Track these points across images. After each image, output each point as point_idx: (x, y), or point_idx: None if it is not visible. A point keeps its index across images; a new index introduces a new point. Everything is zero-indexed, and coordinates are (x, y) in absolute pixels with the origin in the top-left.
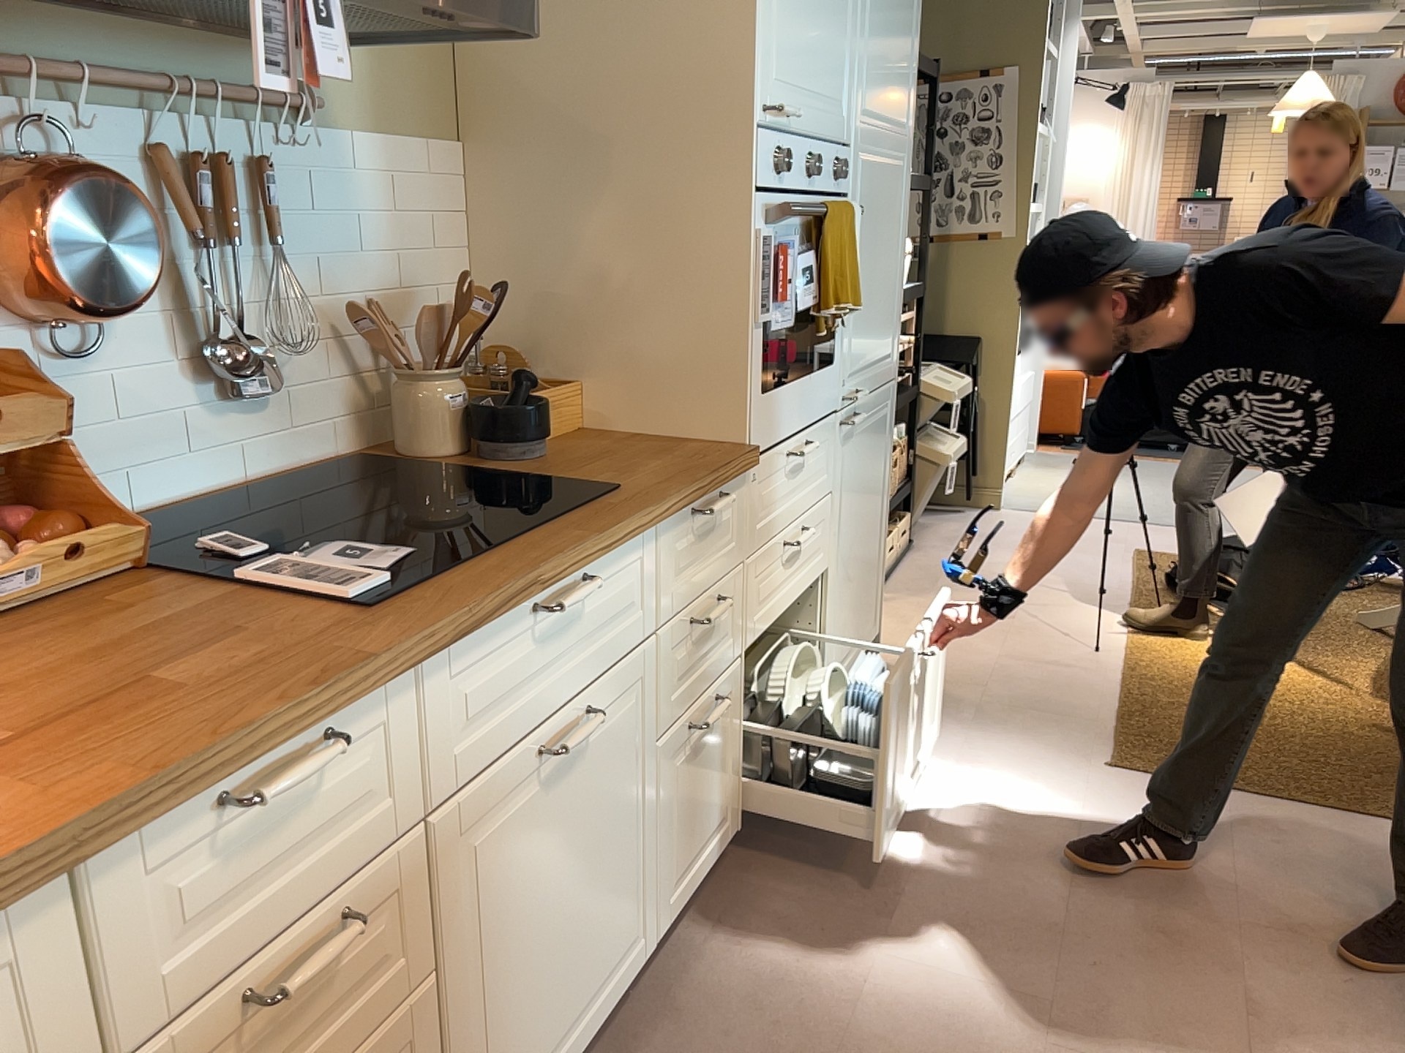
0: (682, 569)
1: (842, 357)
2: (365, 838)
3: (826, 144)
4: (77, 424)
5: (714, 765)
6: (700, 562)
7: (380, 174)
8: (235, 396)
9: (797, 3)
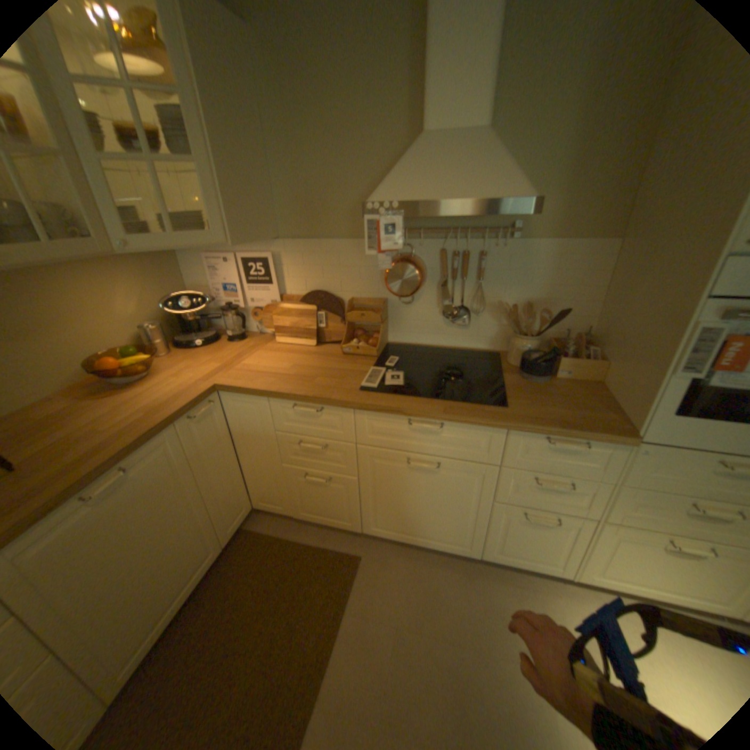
0: (534, 456)
1: None
2: (336, 435)
3: None
4: (405, 319)
5: (551, 542)
6: (556, 462)
7: (551, 253)
8: (454, 322)
9: None
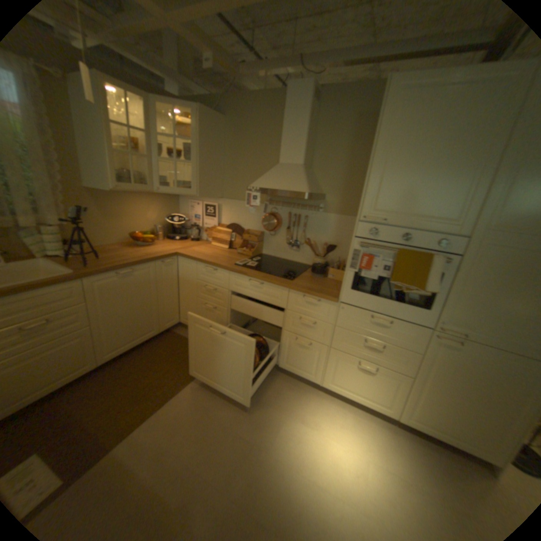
0: (298, 304)
1: (442, 312)
2: (220, 284)
3: (437, 232)
4: (270, 243)
5: (308, 357)
6: (307, 309)
7: (334, 221)
8: (292, 248)
9: (398, 186)
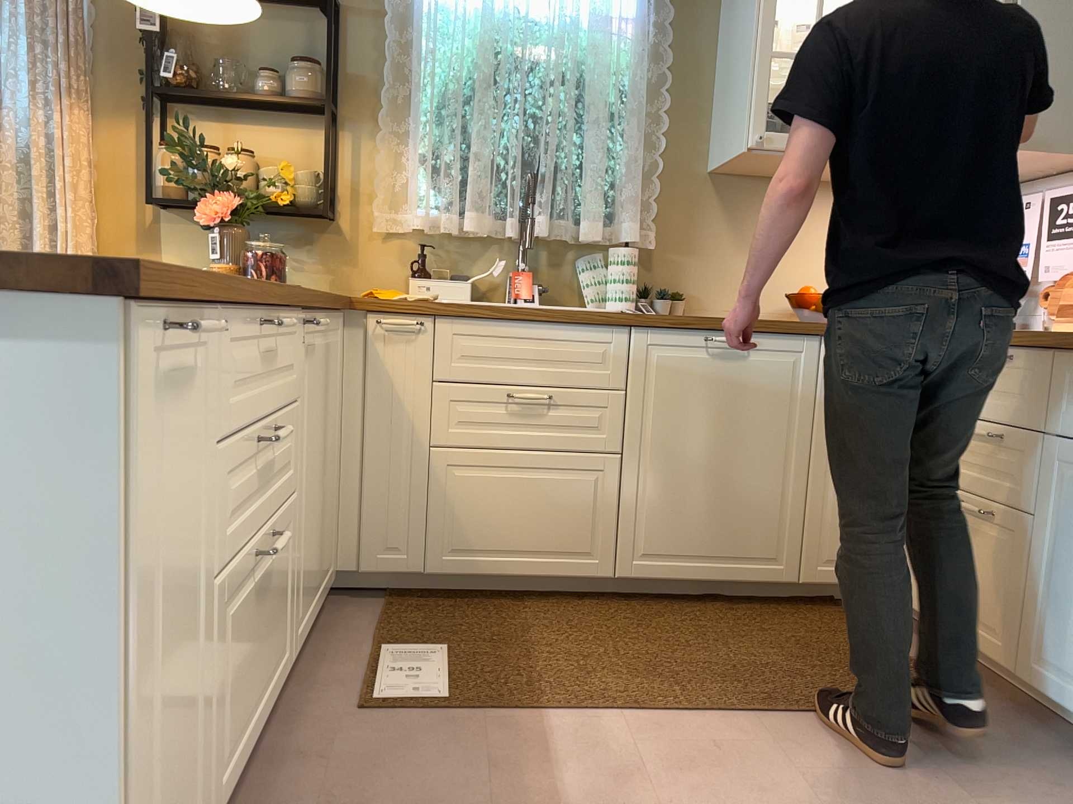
0: None
1: None
2: (1021, 415)
3: None
4: None
5: None
6: None
7: None
8: None
9: None
